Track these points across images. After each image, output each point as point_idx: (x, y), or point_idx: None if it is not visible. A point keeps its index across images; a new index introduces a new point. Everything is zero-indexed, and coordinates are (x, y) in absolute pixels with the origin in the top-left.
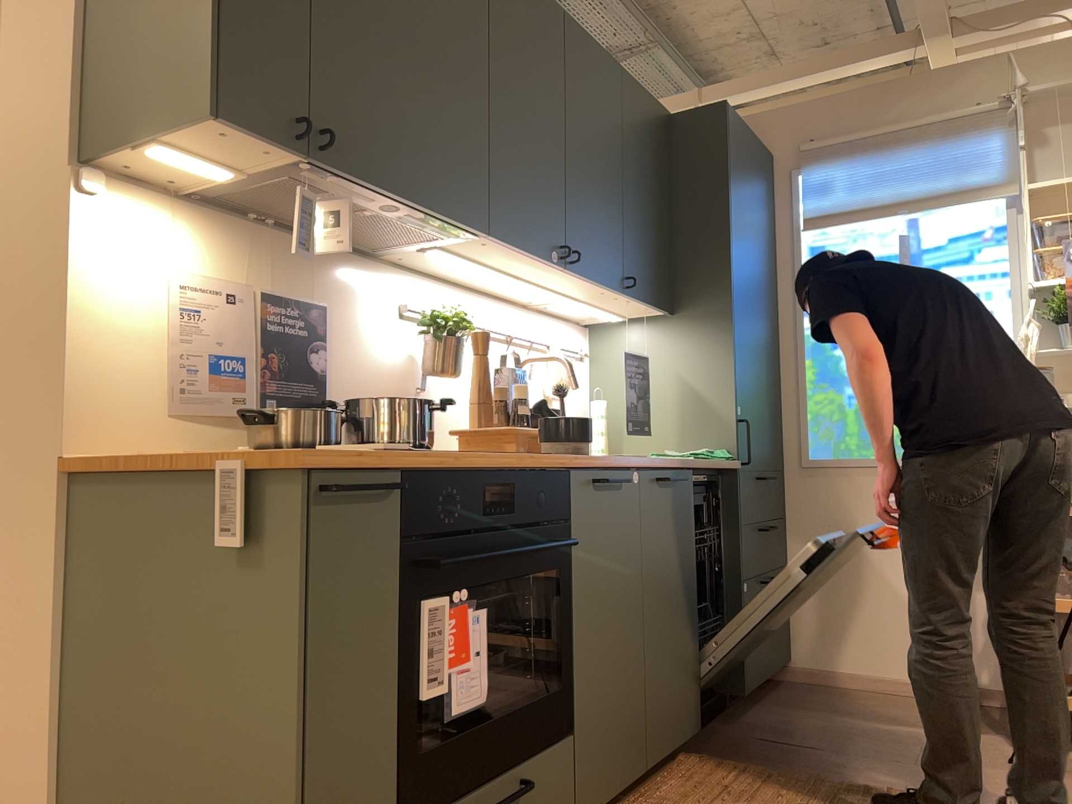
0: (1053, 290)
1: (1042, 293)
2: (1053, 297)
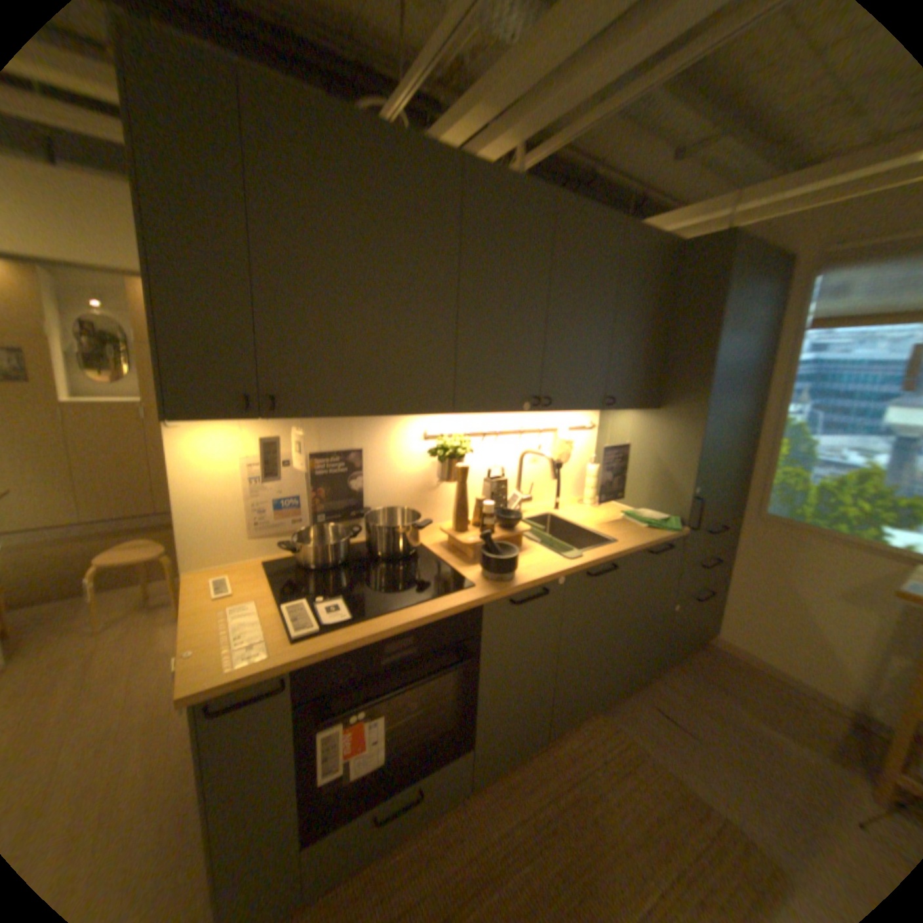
0: None
1: None
2: None
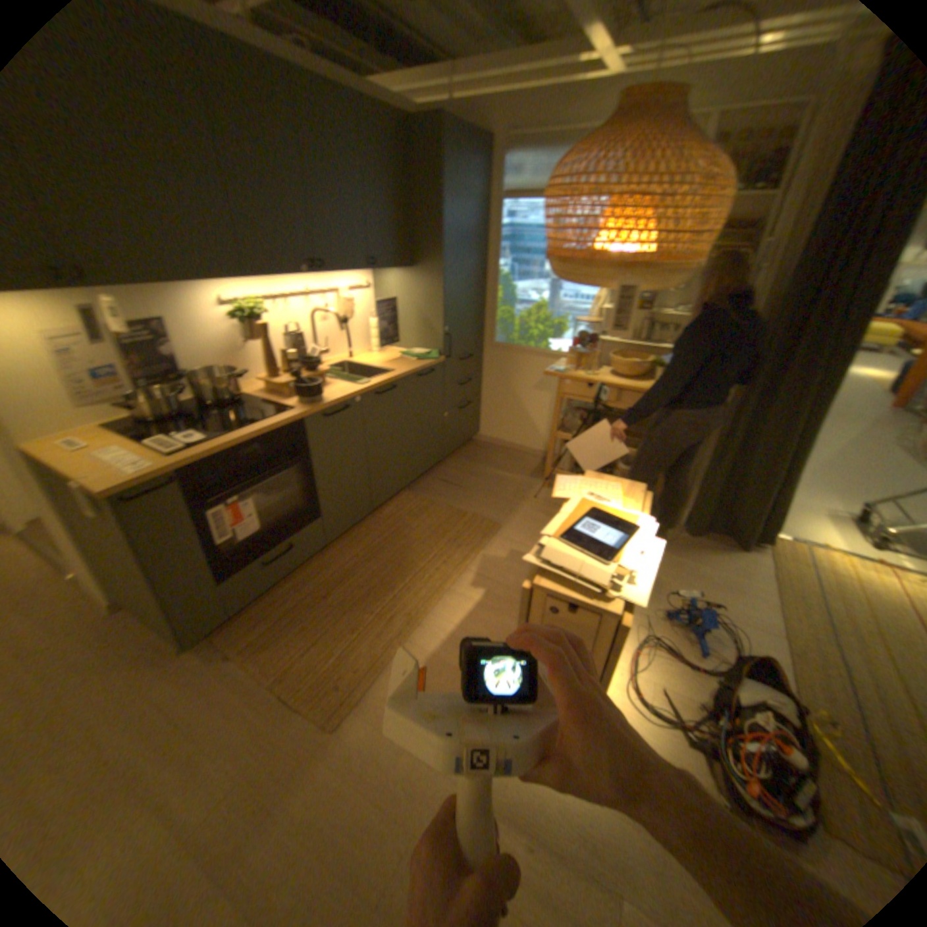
0: None
1: None
2: None
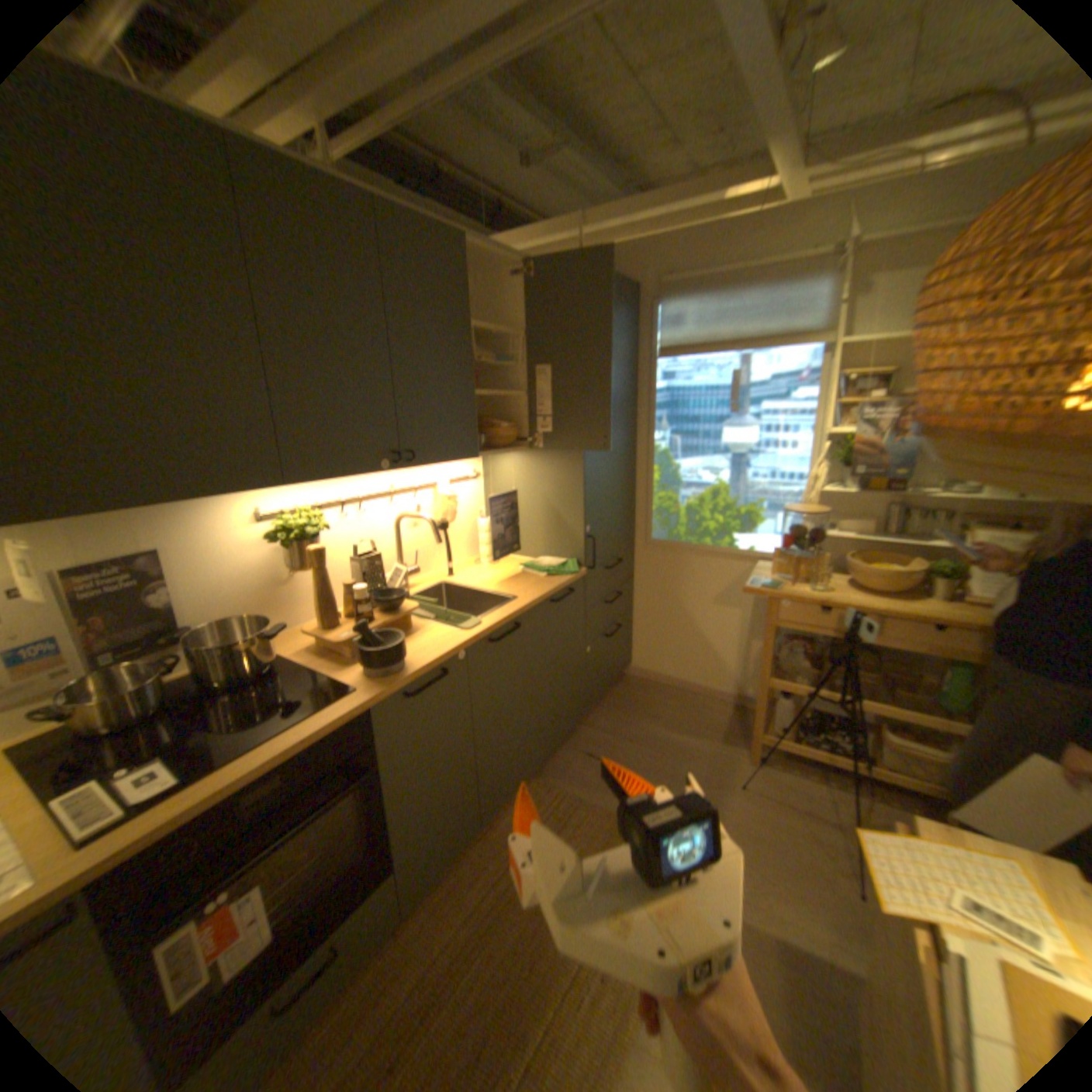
0: (849, 431)
1: (840, 431)
2: (848, 438)
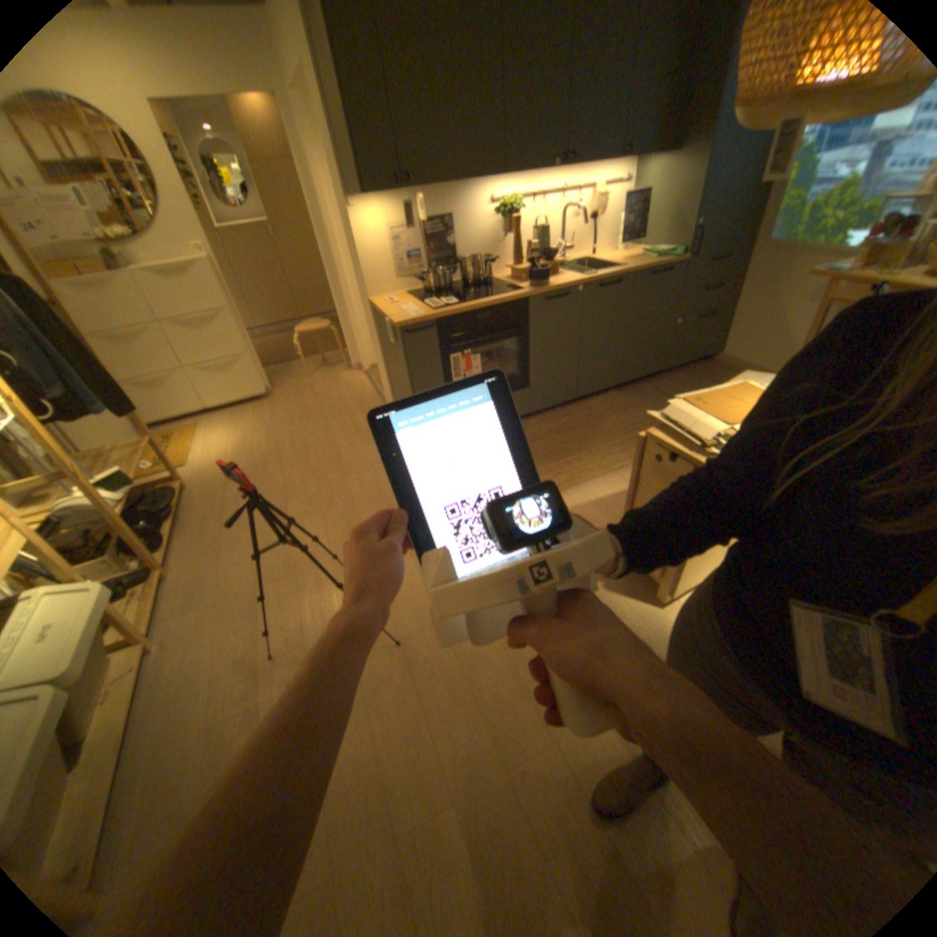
0: None
1: None
2: None
